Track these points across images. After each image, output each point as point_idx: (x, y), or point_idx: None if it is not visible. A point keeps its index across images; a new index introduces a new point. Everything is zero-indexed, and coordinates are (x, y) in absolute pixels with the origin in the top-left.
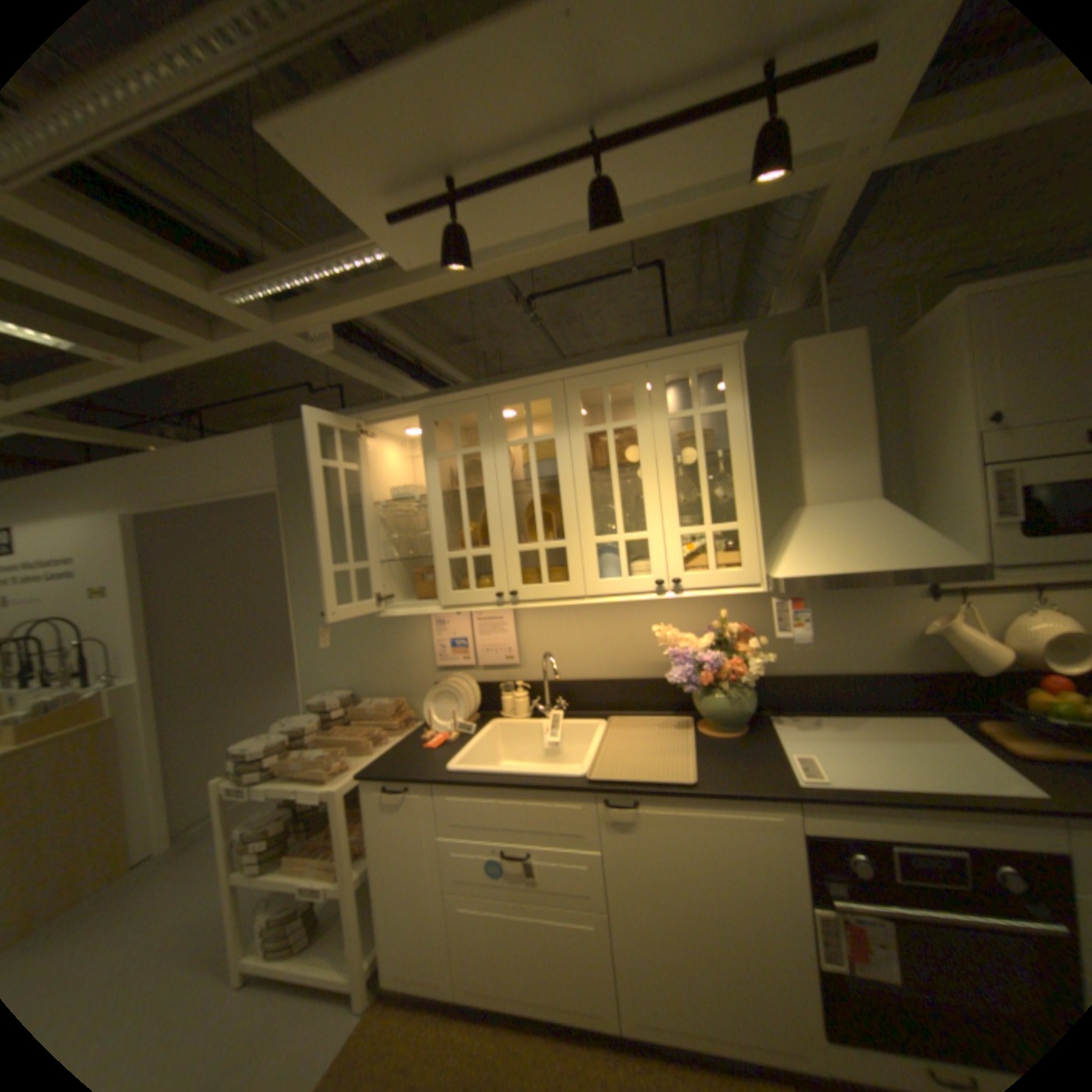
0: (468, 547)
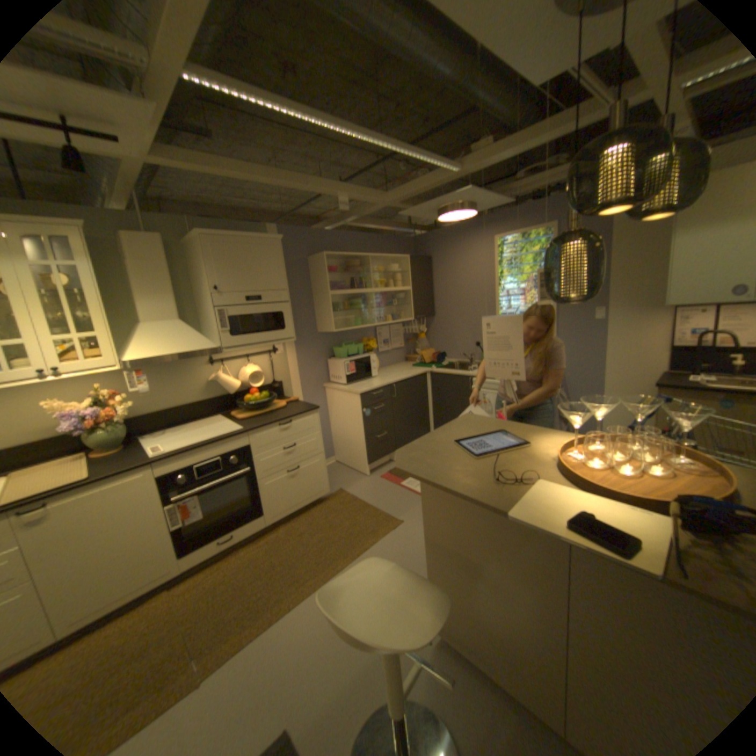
0: None
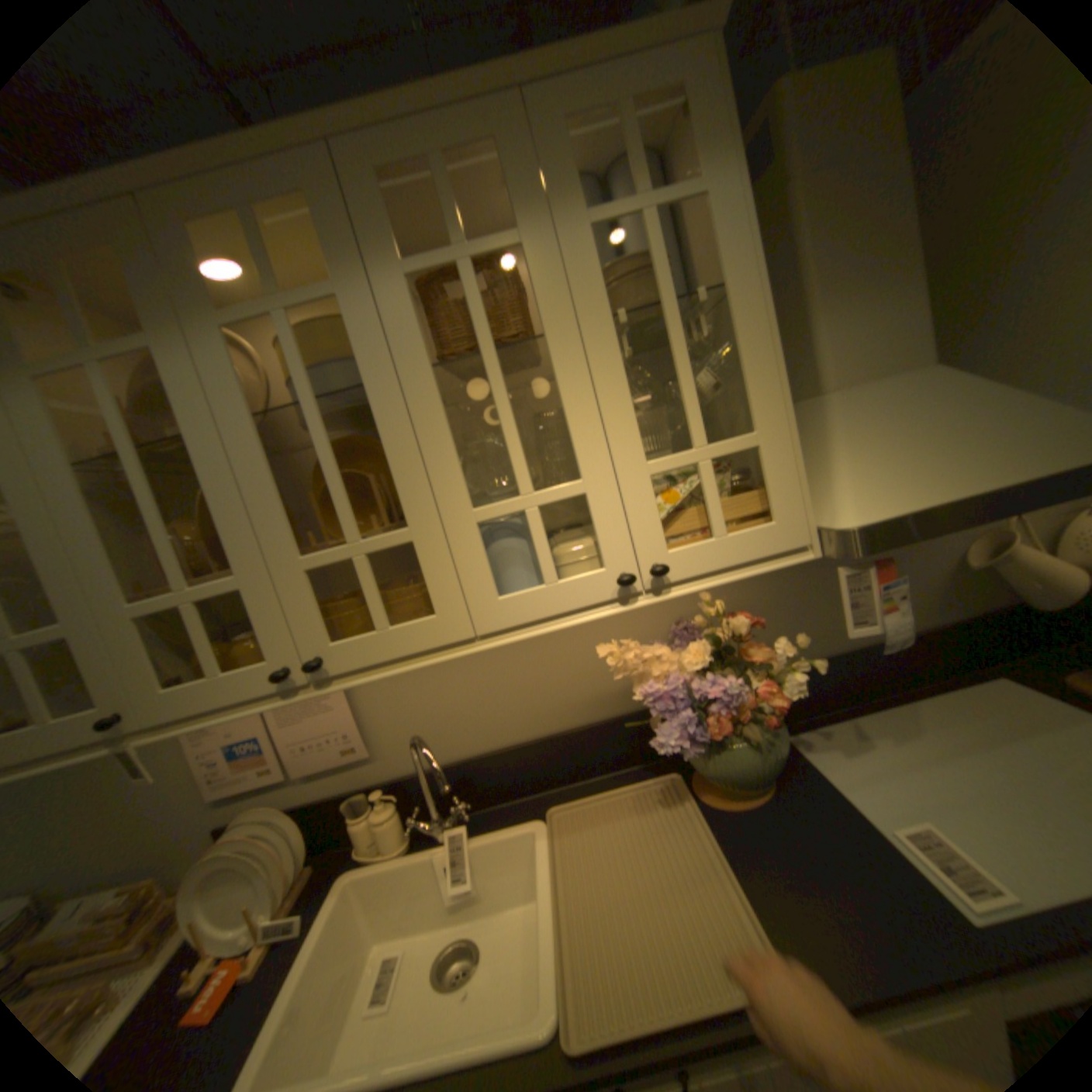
0: (175, 582)
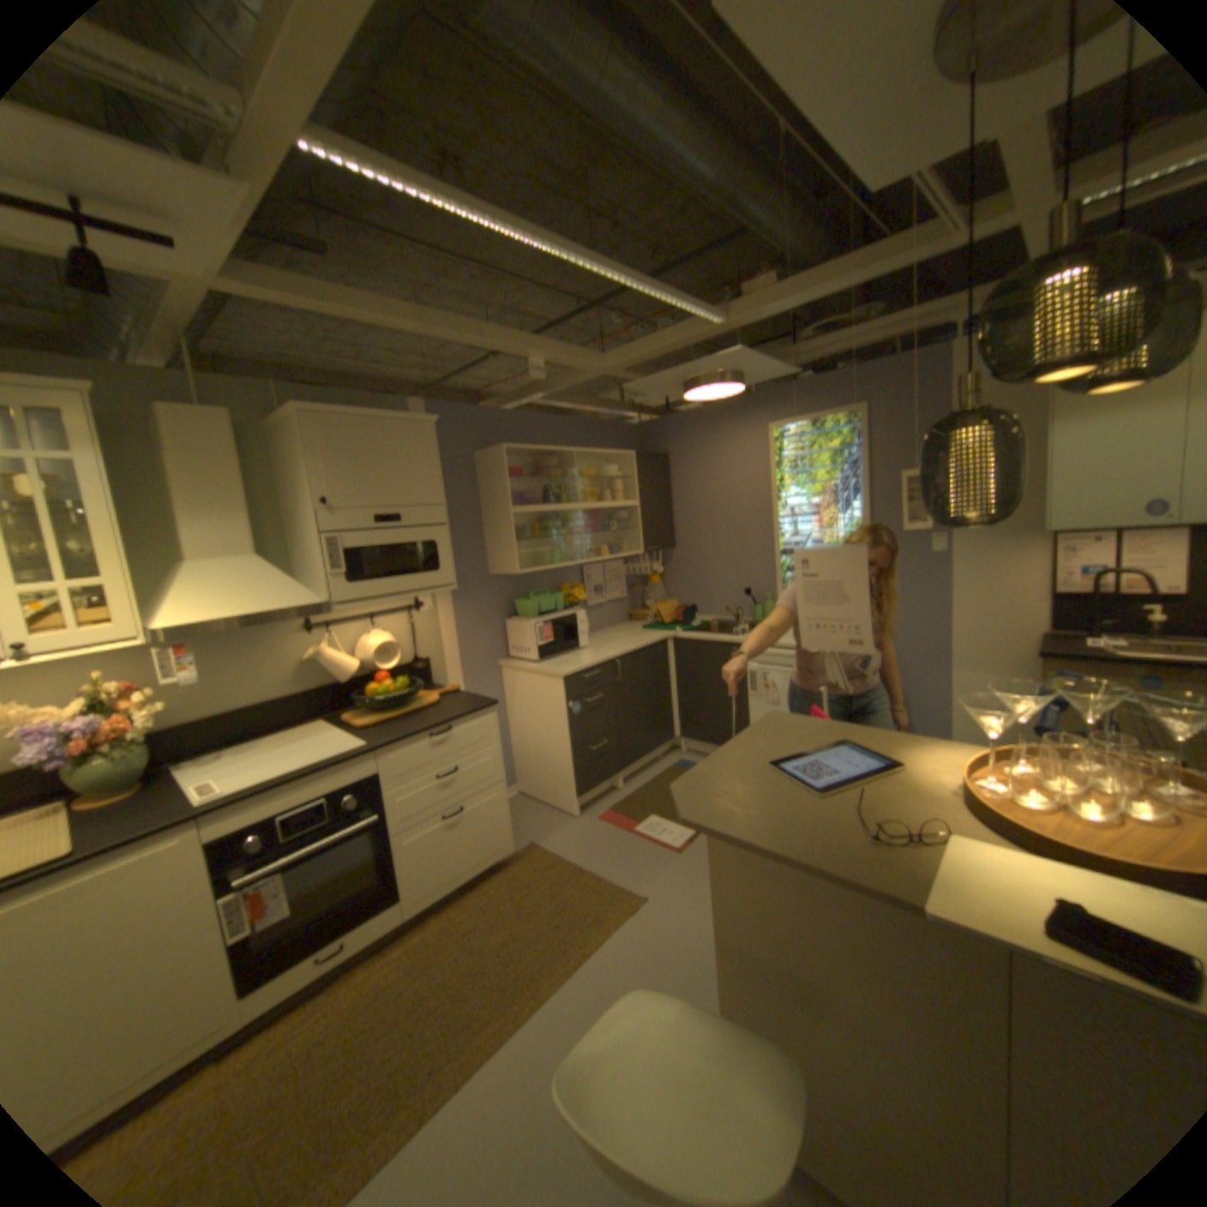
0: None
